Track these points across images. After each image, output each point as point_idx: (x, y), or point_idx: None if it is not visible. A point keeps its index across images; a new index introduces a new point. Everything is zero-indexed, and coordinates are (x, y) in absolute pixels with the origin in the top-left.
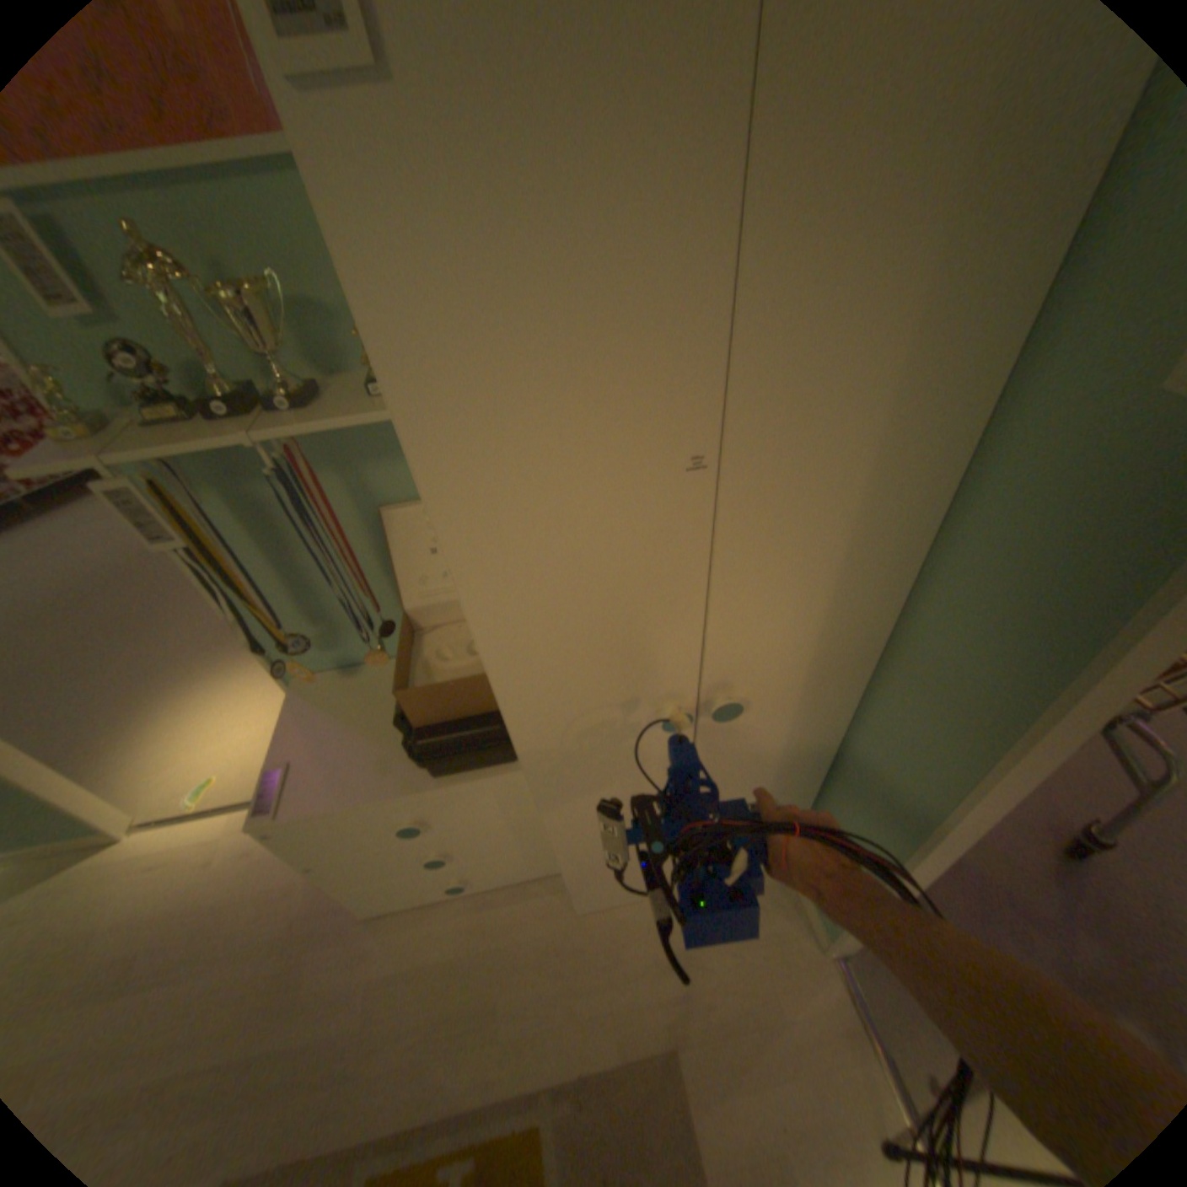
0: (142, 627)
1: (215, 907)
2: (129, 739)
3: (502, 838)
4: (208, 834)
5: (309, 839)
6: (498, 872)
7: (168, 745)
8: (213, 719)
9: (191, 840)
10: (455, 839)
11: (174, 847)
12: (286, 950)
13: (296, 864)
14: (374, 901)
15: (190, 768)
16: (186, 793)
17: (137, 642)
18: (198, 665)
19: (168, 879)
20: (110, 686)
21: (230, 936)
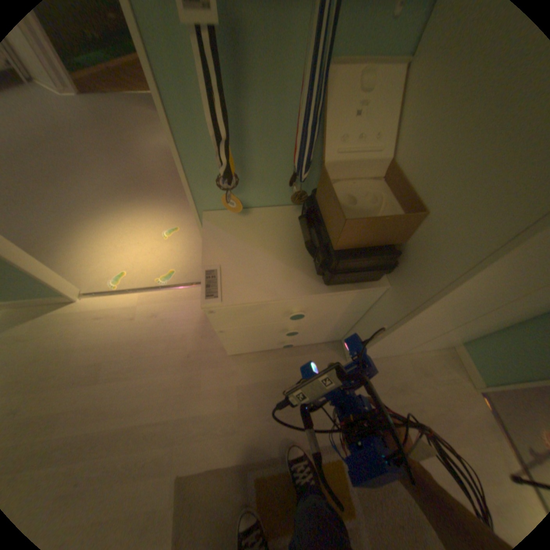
0: (59, 179)
1: (142, 341)
2: (67, 244)
3: (331, 322)
4: (129, 302)
5: (236, 314)
6: (311, 338)
7: (92, 250)
8: (117, 239)
9: (119, 305)
10: (309, 320)
11: (110, 308)
12: (188, 366)
13: (218, 327)
14: (242, 347)
15: (110, 265)
16: (110, 278)
17: (58, 188)
18: (101, 206)
19: (110, 324)
20: (46, 212)
21: (154, 357)
